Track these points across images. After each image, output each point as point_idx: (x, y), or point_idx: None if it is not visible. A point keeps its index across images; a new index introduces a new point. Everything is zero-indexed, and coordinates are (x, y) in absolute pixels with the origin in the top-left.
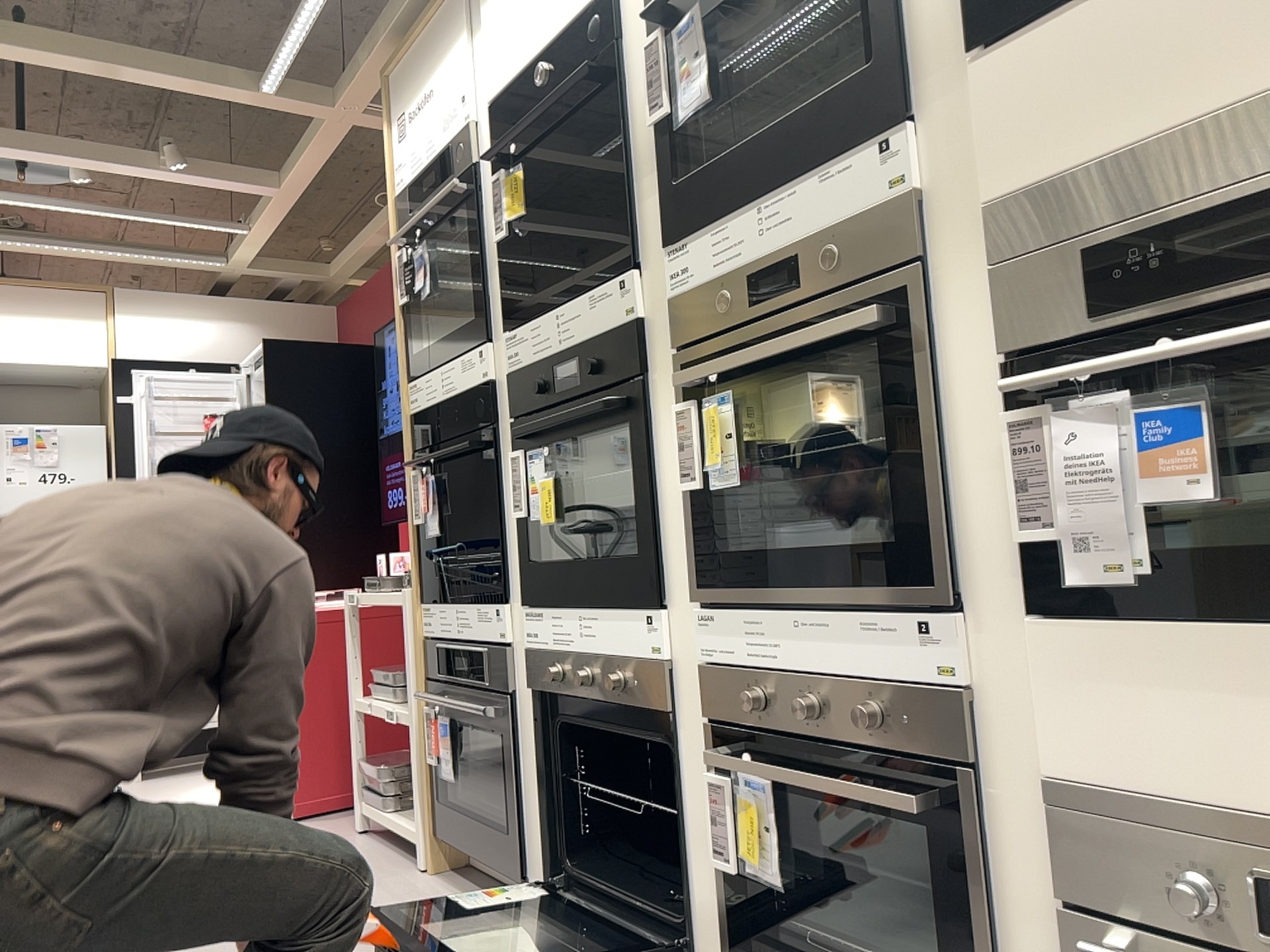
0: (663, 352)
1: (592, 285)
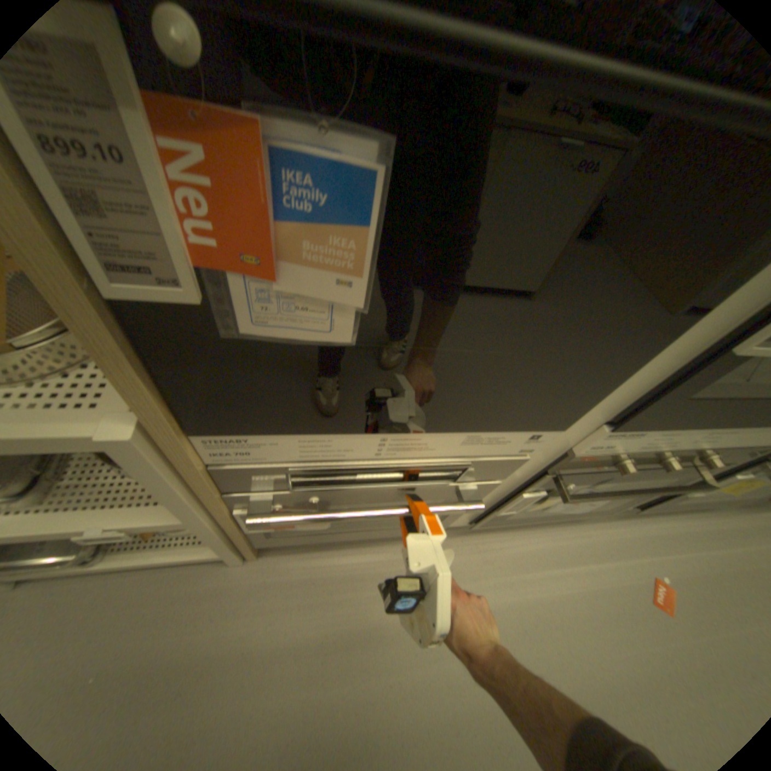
0: None
1: None
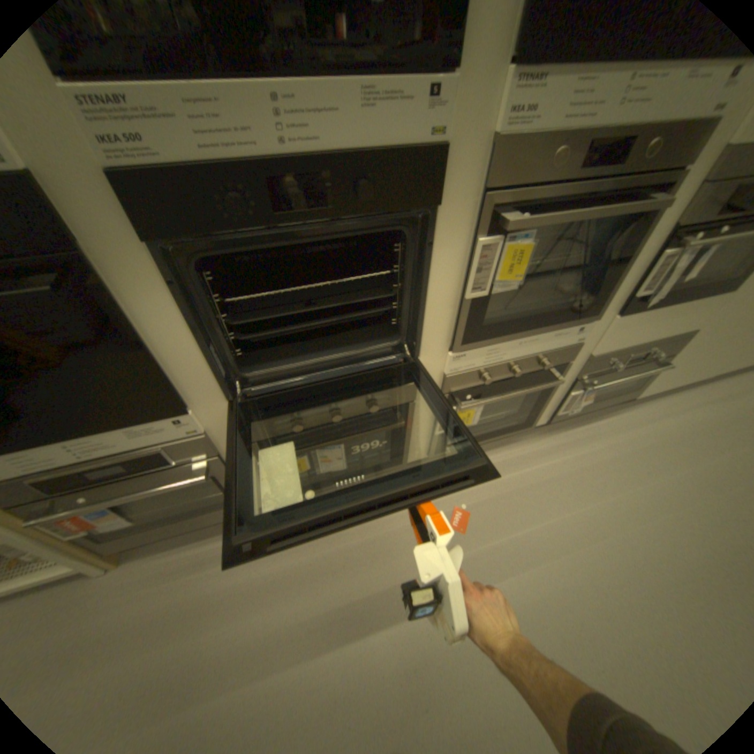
0: (463, 185)
1: (366, 64)
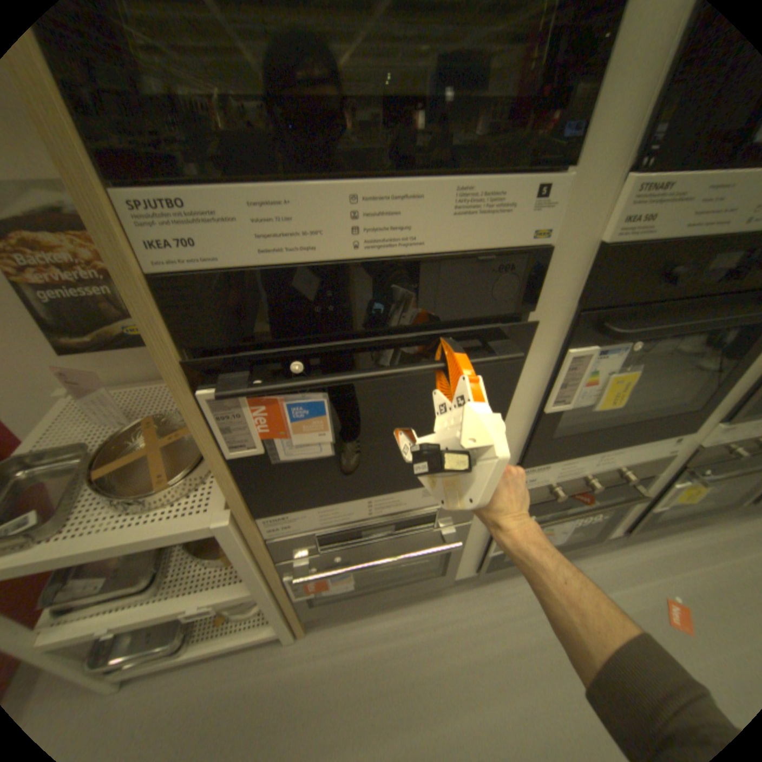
0: None
1: None
